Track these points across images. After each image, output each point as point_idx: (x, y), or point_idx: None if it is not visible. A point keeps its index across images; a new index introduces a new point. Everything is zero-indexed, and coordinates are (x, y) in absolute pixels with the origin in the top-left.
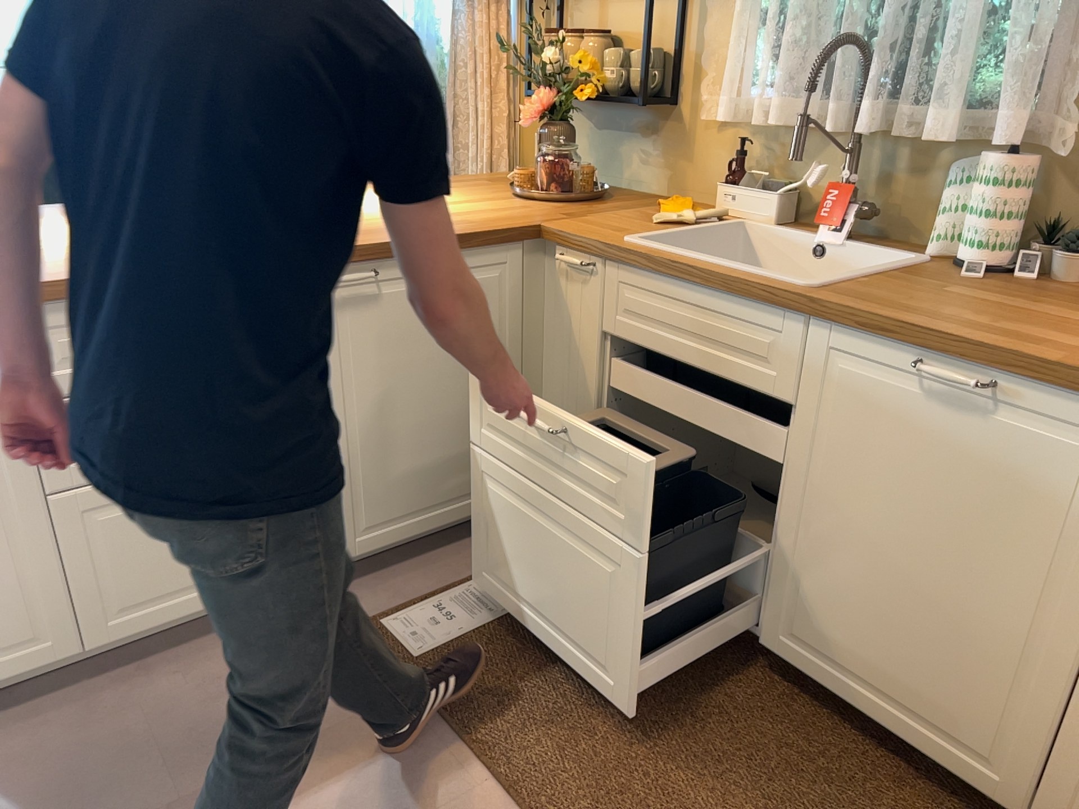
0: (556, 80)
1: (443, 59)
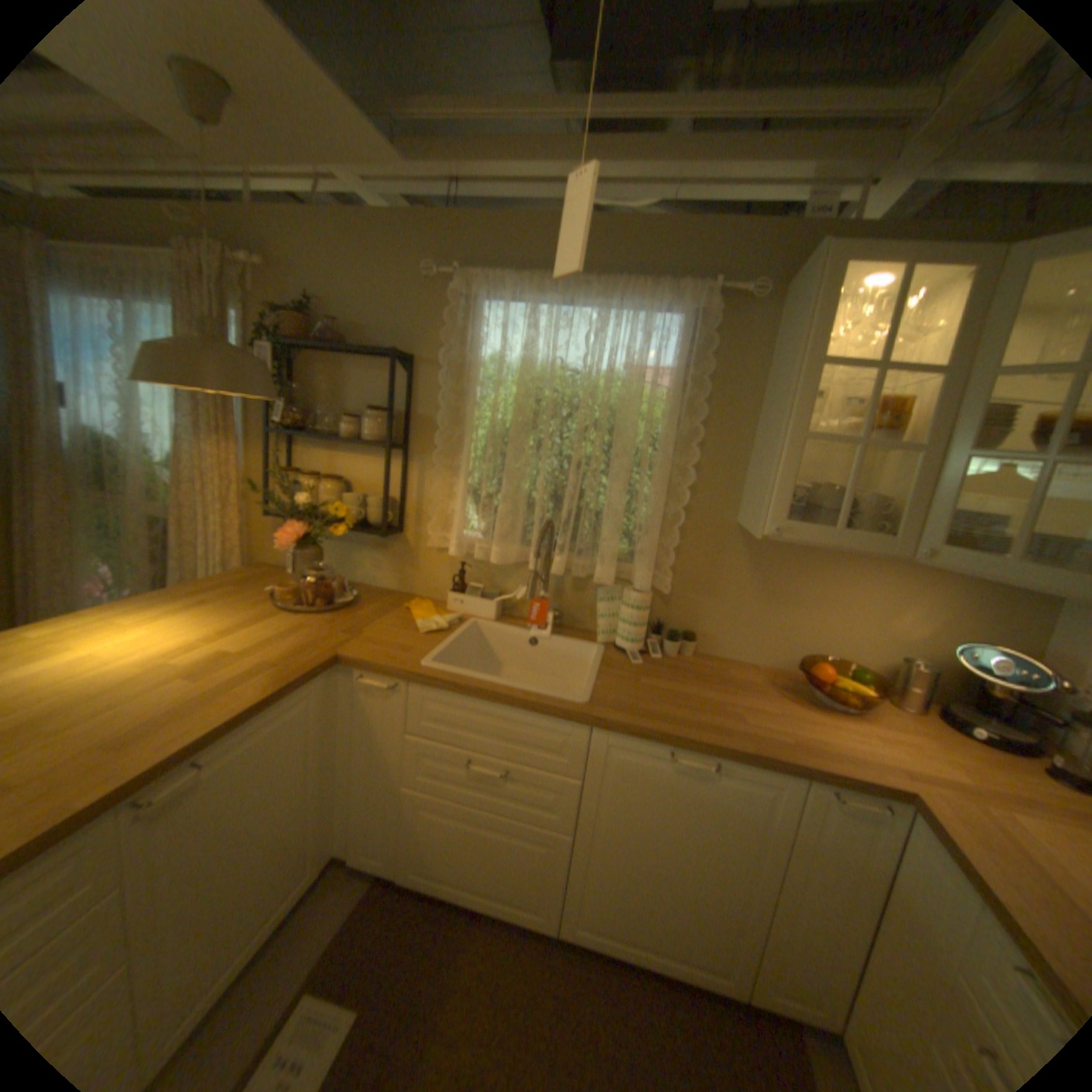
0: (306, 513)
1: (156, 468)
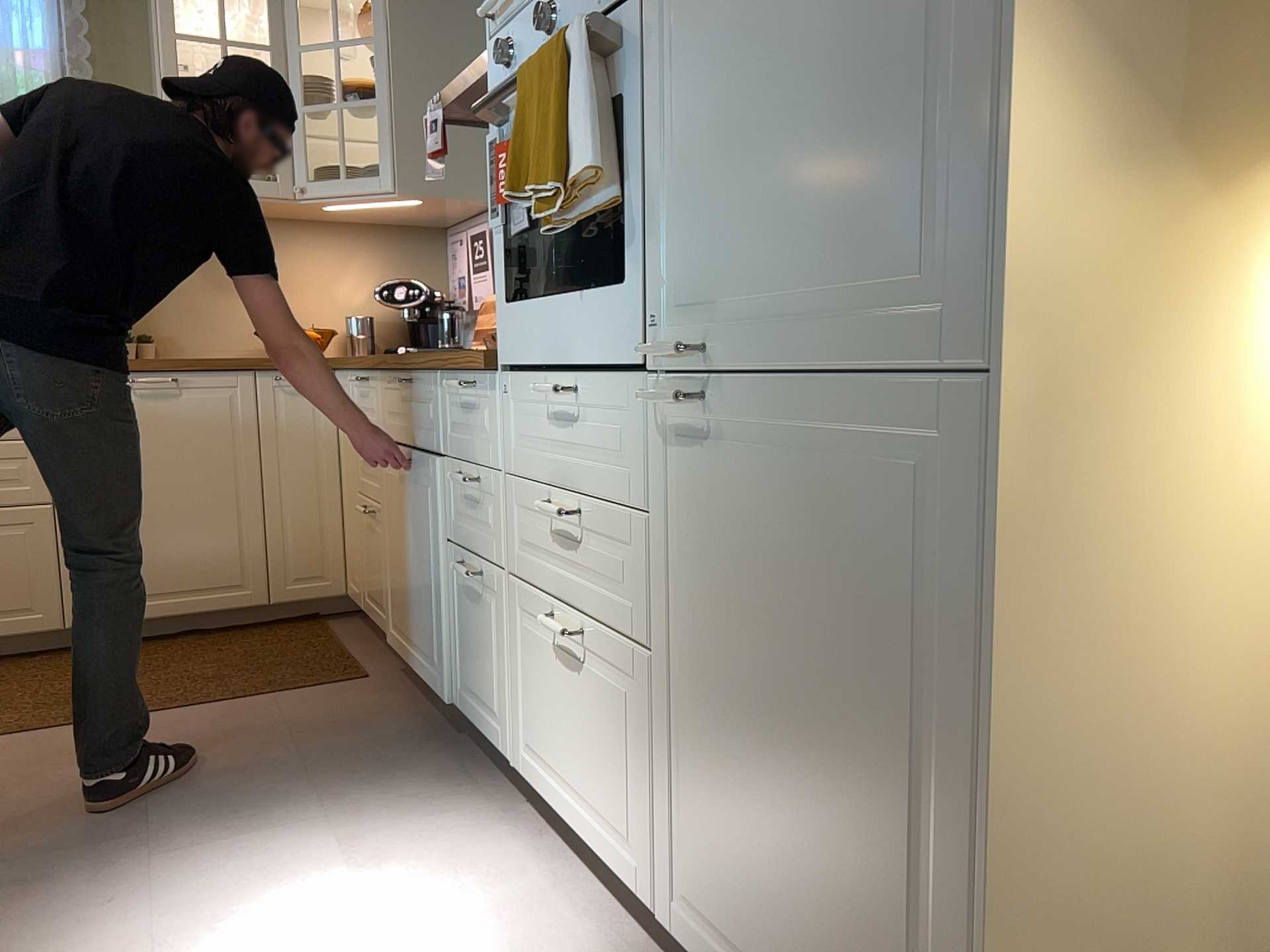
0: None
1: None
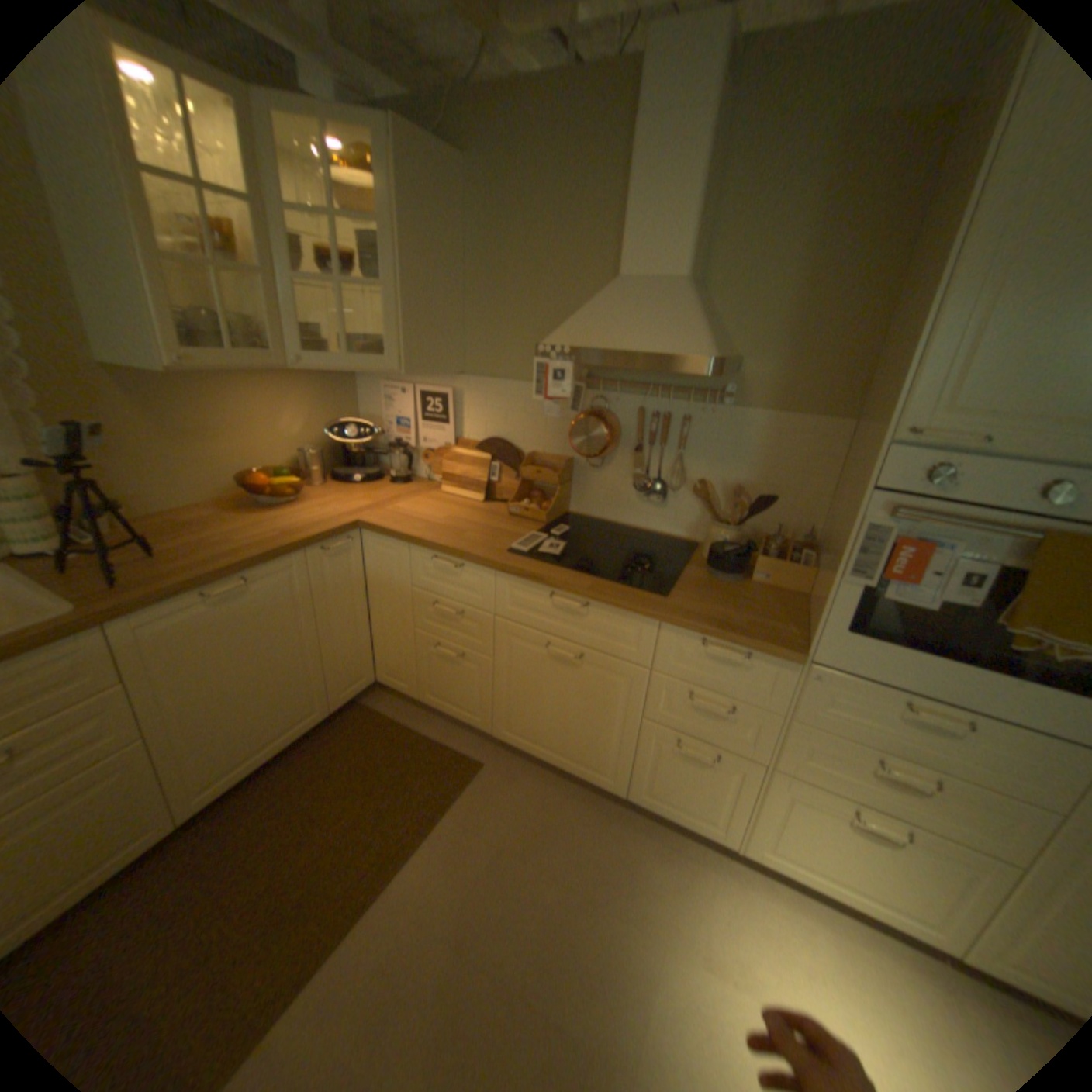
0: None
1: None
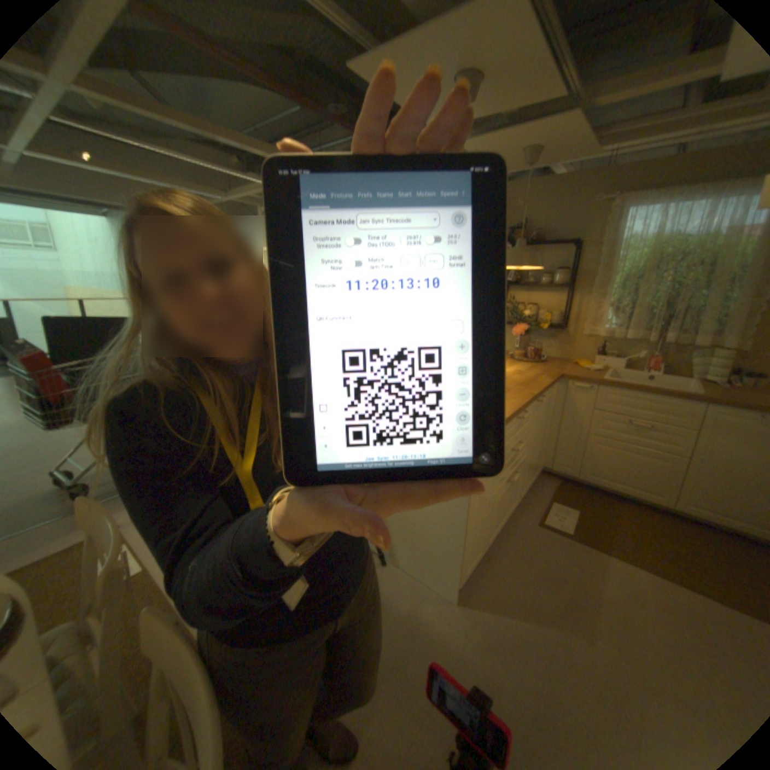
0: (525, 320)
1: None
